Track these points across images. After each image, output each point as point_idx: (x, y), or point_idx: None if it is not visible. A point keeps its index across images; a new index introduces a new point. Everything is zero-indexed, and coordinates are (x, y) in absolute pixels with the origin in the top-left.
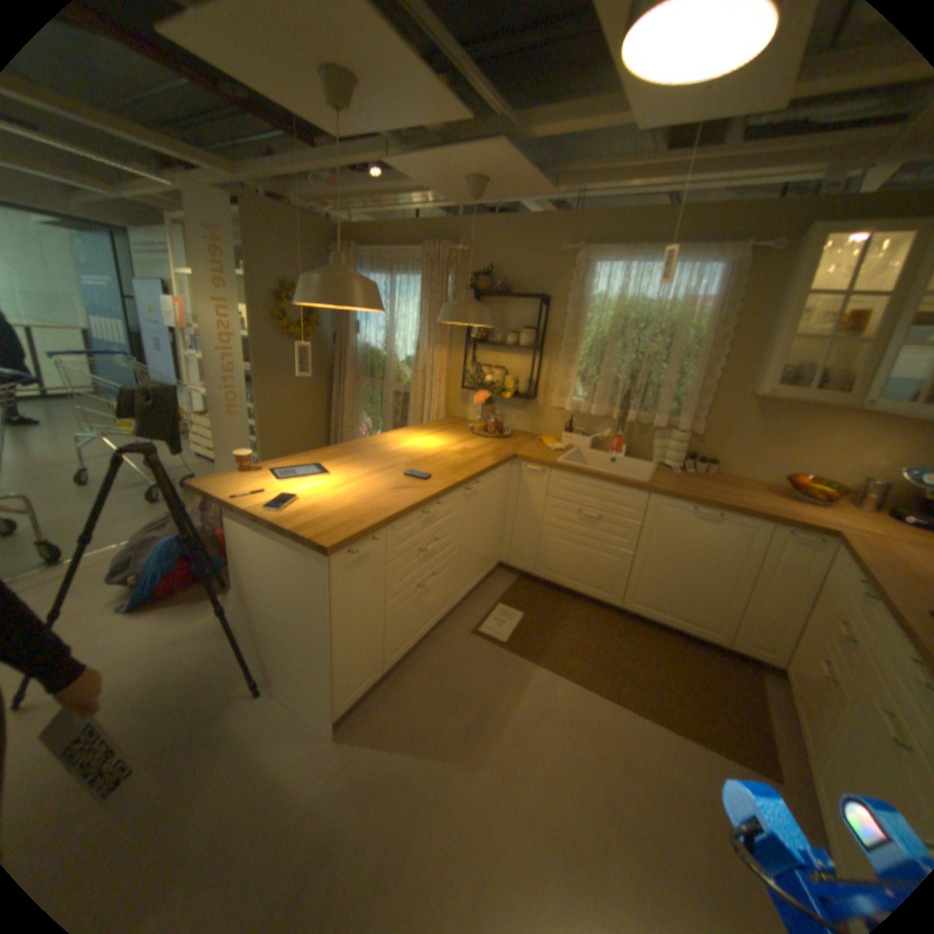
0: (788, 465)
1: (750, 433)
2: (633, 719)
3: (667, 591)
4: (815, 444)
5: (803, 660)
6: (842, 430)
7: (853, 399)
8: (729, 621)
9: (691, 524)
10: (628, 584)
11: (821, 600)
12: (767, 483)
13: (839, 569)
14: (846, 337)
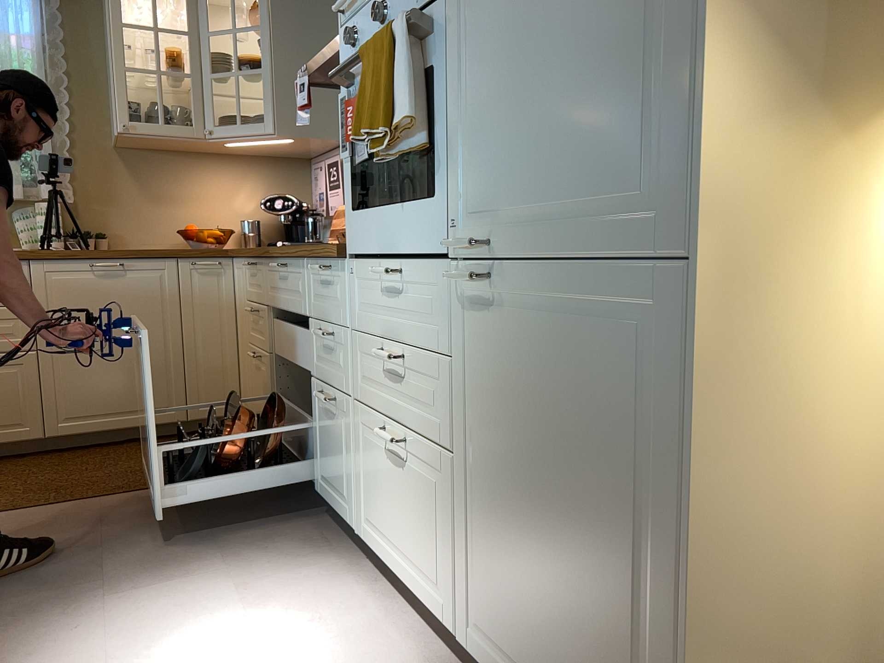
0: (175, 224)
1: (127, 196)
2: (96, 502)
3: (93, 384)
4: (190, 197)
5: (244, 384)
6: (207, 180)
7: (195, 131)
8: (172, 386)
9: (92, 285)
10: (42, 399)
11: (237, 321)
12: (163, 248)
13: (237, 281)
14: (169, 72)
